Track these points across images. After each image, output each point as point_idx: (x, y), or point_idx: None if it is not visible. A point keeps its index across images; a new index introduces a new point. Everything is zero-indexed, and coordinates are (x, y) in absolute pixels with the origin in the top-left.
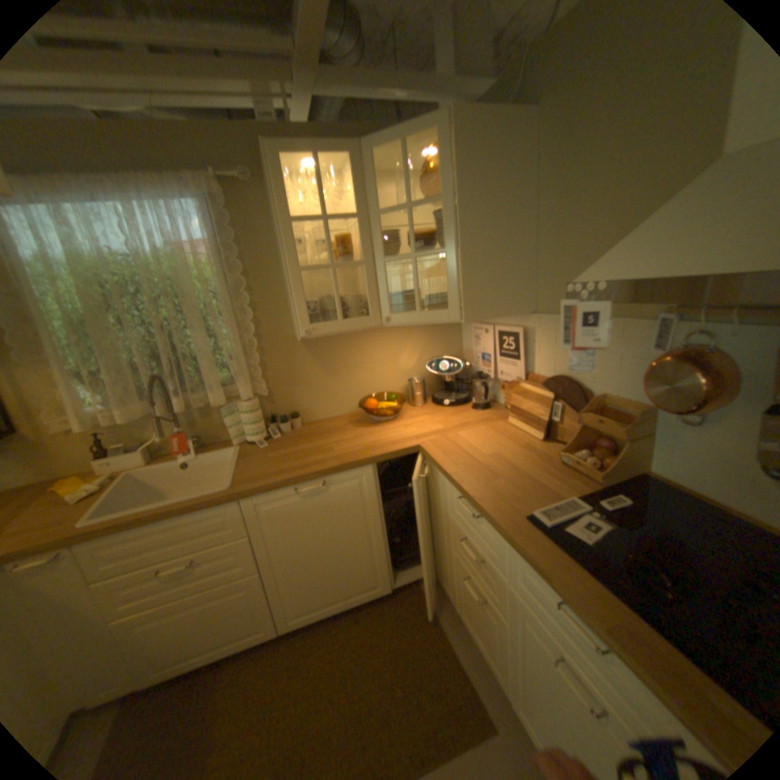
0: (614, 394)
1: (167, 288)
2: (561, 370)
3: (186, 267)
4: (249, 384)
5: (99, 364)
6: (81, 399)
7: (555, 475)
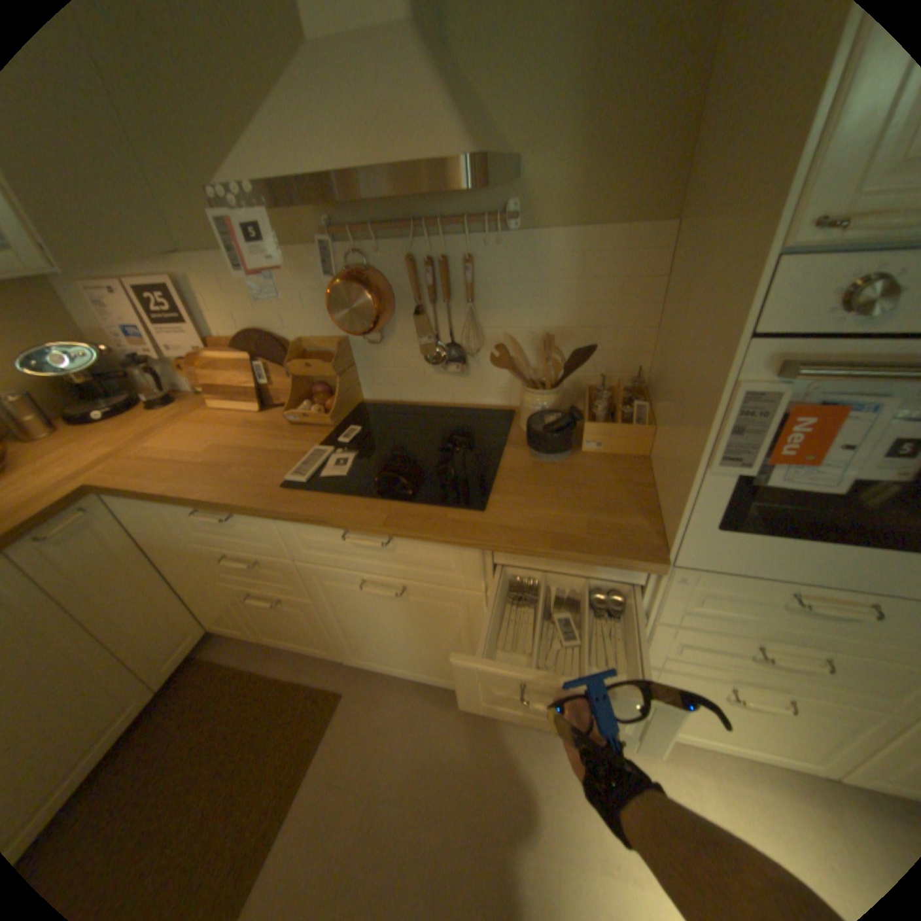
0: (306, 334)
1: None
2: (243, 322)
3: None
4: None
5: None
6: None
7: (288, 436)
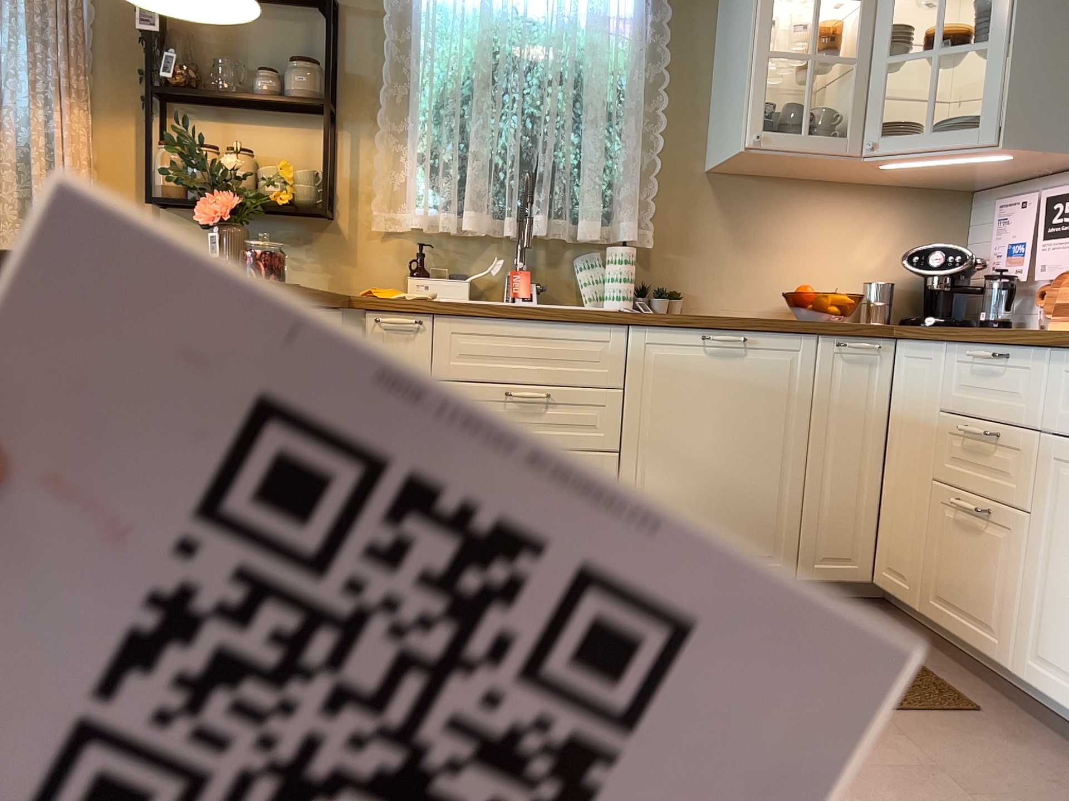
0: None
1: (574, 66)
2: None
3: (604, 44)
4: (638, 218)
5: (456, 153)
6: (423, 192)
7: None
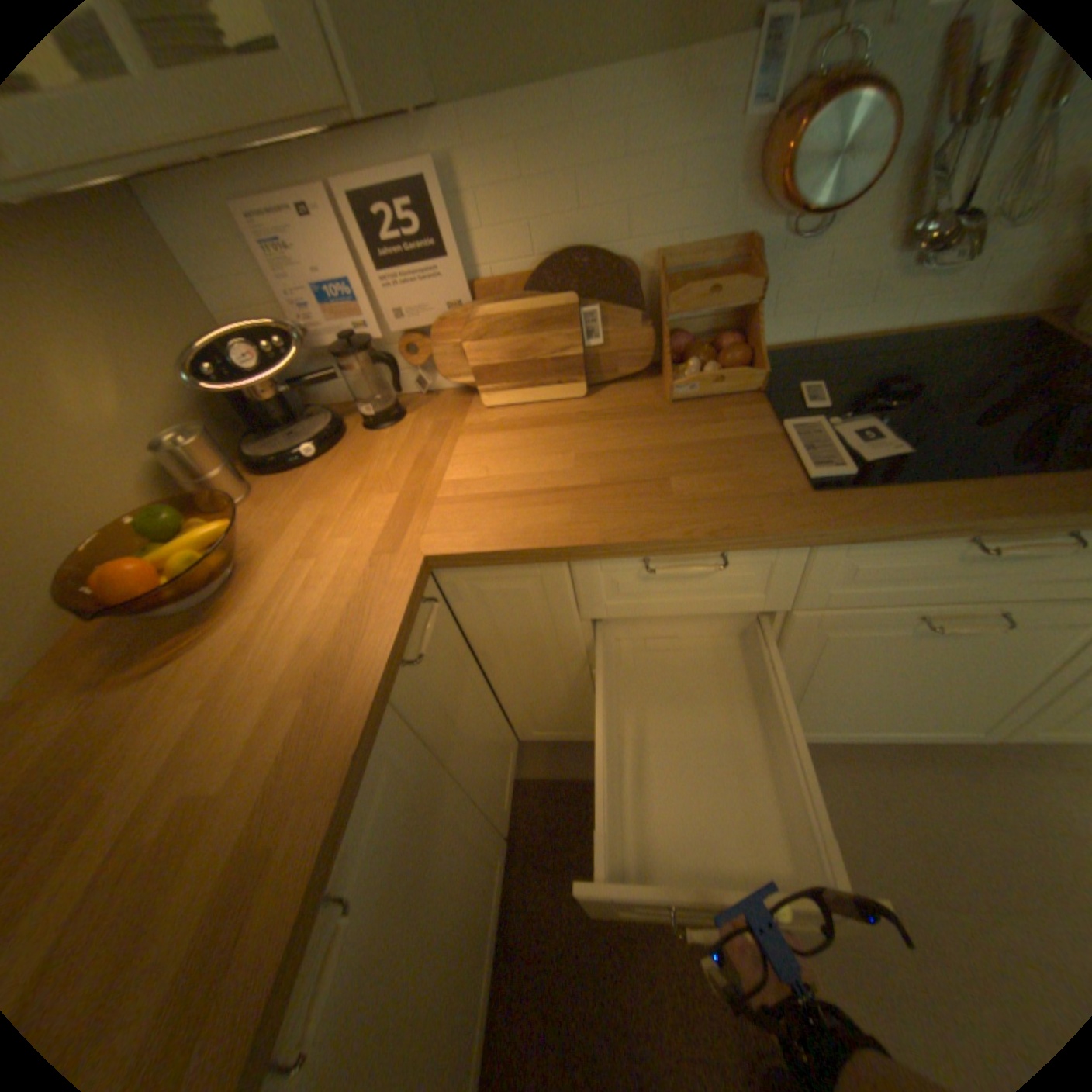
0: (673, 239)
1: None
2: (550, 237)
3: None
4: None
5: None
6: None
7: (696, 417)
